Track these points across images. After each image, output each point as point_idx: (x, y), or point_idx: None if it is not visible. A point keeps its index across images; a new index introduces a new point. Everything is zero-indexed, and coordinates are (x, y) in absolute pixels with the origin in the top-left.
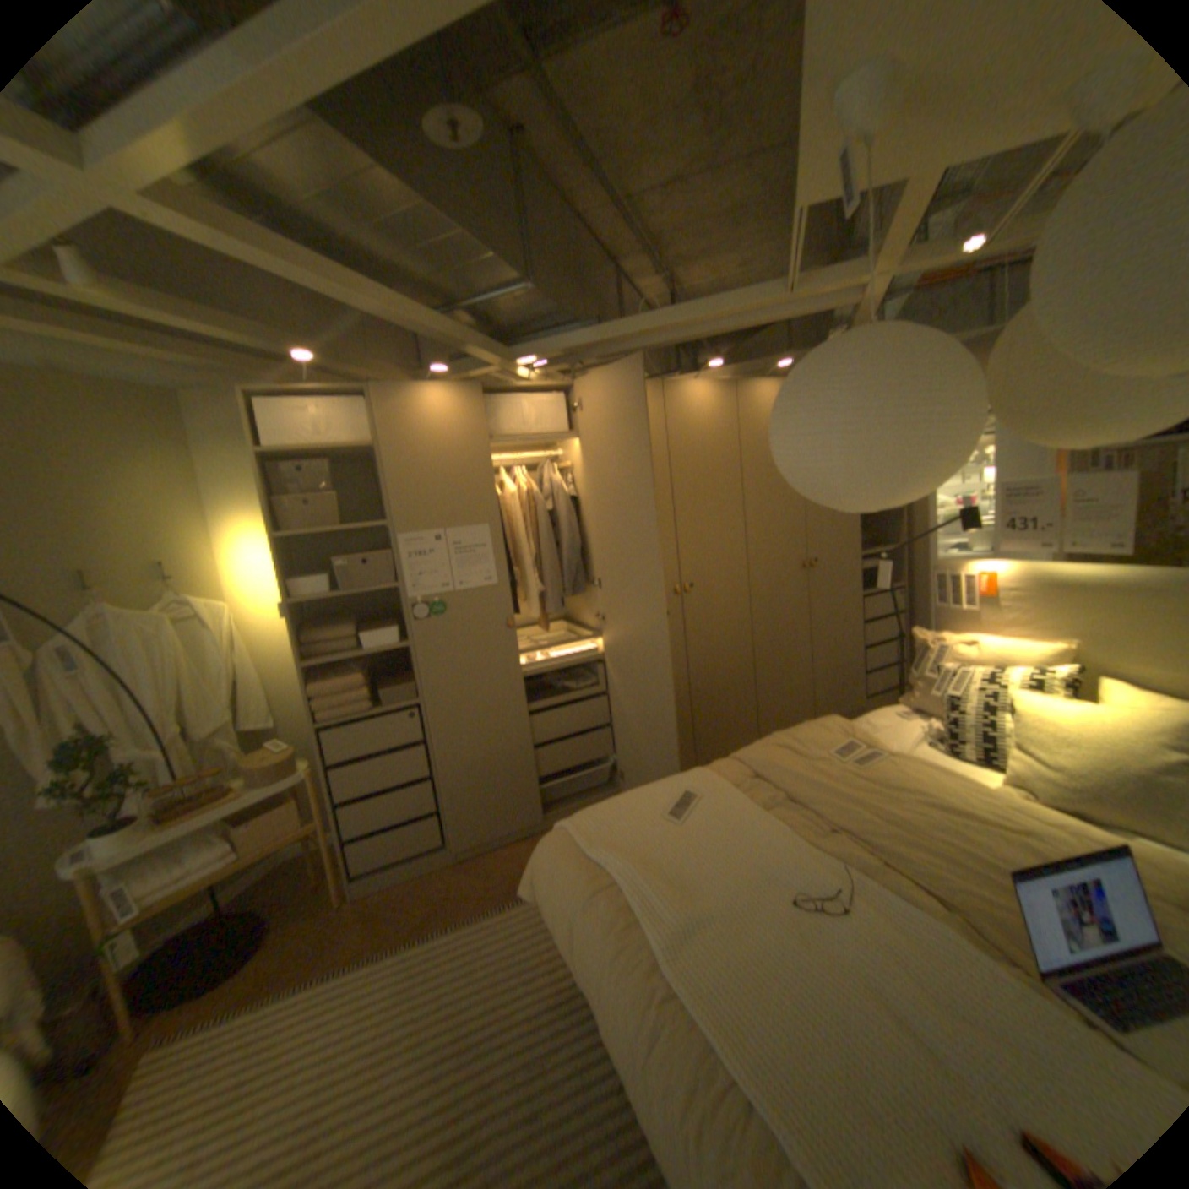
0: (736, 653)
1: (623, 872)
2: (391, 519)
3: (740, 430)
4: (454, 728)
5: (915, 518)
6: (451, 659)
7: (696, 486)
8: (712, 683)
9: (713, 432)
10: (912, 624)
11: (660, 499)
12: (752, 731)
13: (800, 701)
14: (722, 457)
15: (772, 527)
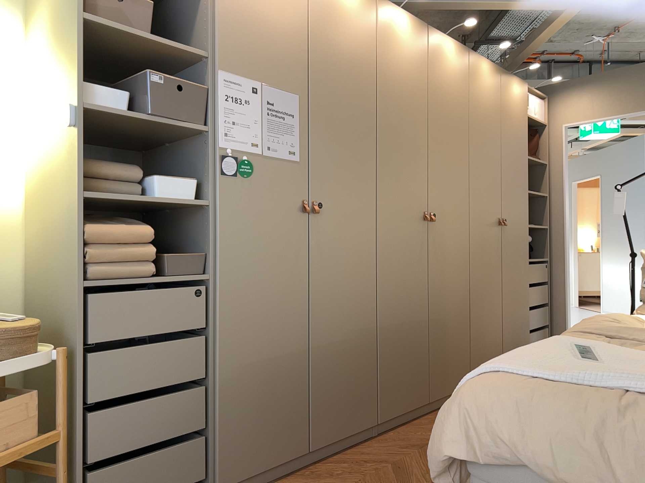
0: (461, 289)
1: (627, 386)
2: (213, 51)
3: (471, 90)
4: (241, 318)
5: (554, 206)
6: (249, 231)
7: (444, 125)
8: (445, 315)
9: (456, 83)
10: (550, 294)
11: (422, 126)
12: (468, 370)
13: (496, 346)
14: (460, 108)
15: (485, 180)
